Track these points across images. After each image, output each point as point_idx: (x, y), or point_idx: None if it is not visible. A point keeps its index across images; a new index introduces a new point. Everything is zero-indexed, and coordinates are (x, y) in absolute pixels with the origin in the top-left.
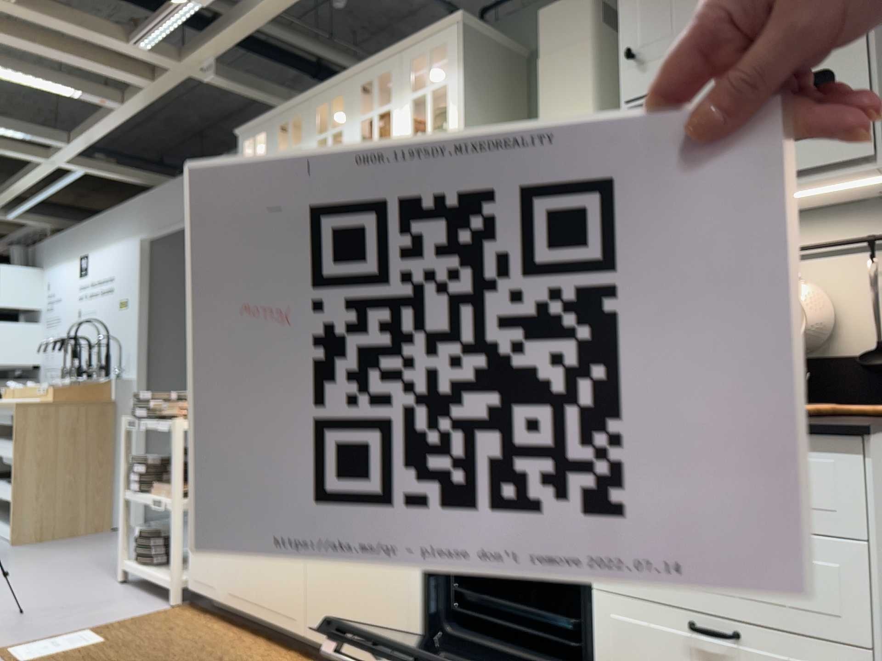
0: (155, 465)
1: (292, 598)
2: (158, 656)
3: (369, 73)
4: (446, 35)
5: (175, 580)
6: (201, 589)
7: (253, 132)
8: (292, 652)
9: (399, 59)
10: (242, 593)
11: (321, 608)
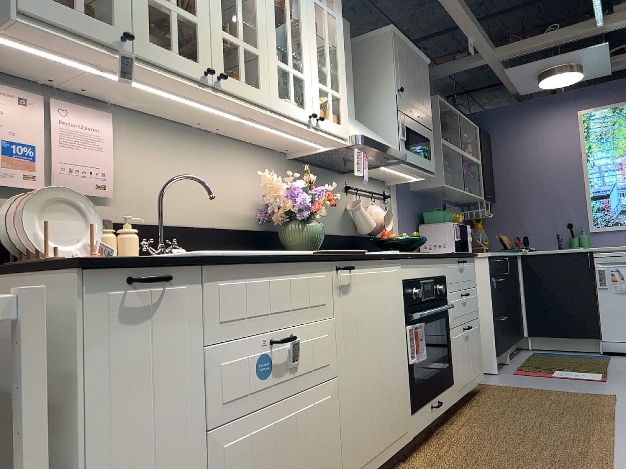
0: None
1: (330, 466)
2: None
3: None
4: None
5: None
6: None
7: None
8: None
9: None
10: None
11: (357, 448)
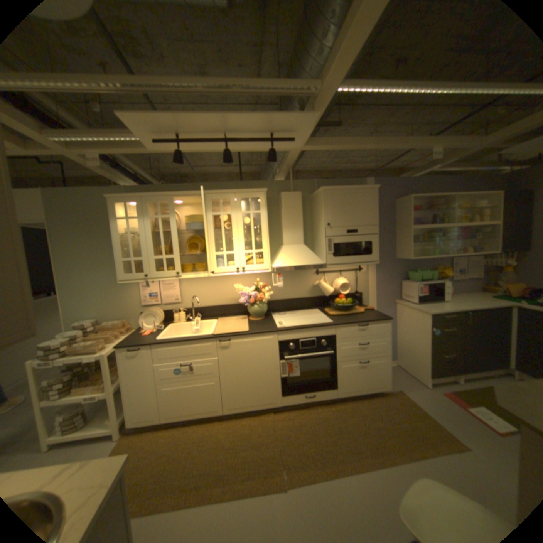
0: (65, 382)
1: (215, 406)
2: (165, 461)
3: (218, 197)
4: (260, 195)
5: (116, 430)
6: (140, 425)
7: (124, 200)
8: (213, 424)
9: (235, 196)
10: (178, 415)
11: (233, 403)
